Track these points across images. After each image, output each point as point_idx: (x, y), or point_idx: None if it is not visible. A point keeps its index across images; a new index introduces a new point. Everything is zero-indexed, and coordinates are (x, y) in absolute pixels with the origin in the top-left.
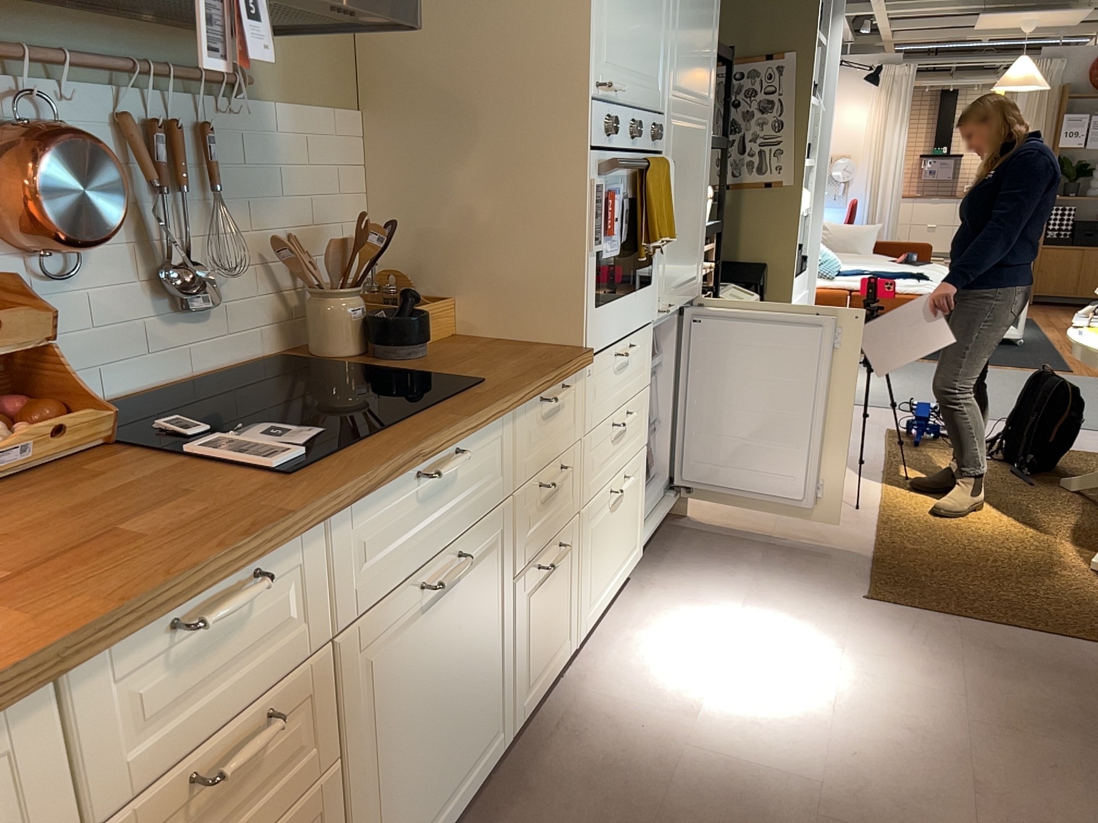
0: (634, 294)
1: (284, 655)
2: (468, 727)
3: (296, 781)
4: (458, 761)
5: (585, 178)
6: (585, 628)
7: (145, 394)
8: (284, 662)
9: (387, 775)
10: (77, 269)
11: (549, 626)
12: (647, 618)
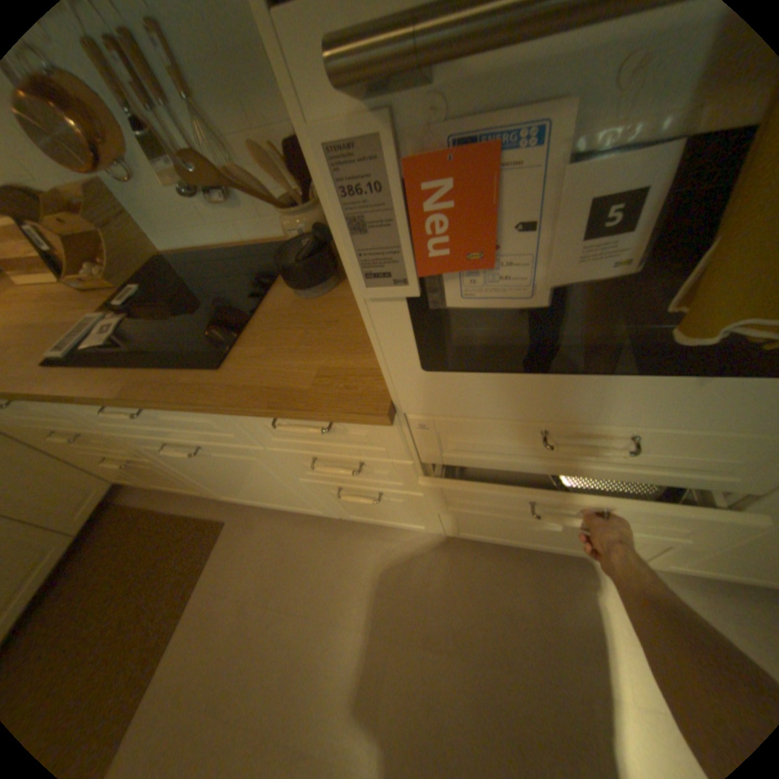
0: (679, 378)
1: (70, 425)
2: (274, 497)
3: (123, 454)
4: (271, 500)
5: (294, 113)
6: (459, 535)
7: (214, 247)
8: (71, 427)
9: (197, 478)
10: (134, 171)
11: (379, 511)
12: (560, 588)
